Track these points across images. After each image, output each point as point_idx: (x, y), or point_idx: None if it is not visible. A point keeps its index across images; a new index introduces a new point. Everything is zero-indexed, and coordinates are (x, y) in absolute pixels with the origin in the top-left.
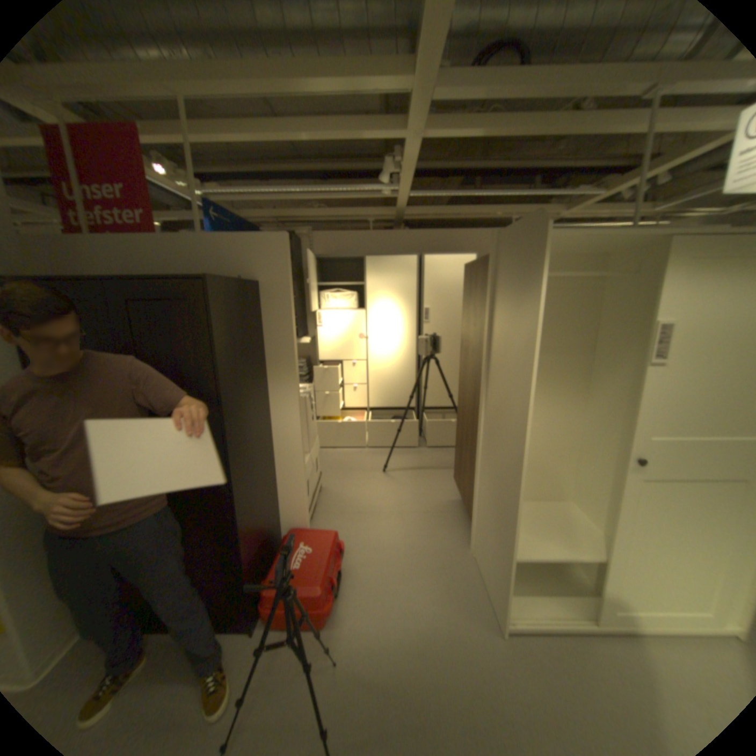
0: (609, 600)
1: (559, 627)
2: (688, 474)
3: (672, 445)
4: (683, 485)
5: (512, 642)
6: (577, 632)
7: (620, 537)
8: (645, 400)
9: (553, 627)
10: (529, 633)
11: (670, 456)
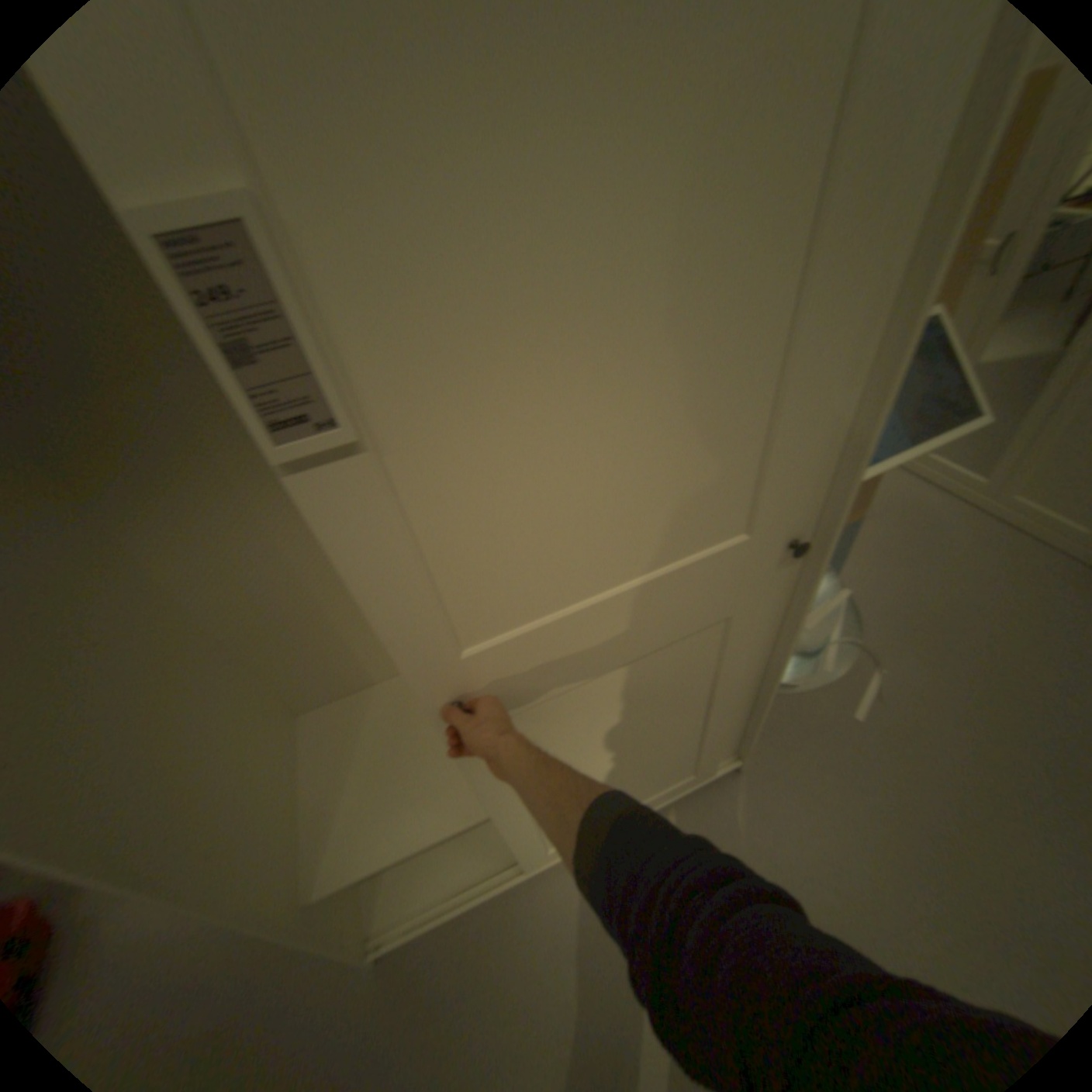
0: (520, 853)
1: (451, 914)
2: (596, 654)
3: (522, 640)
4: (594, 671)
5: (380, 963)
6: (486, 901)
7: (491, 803)
8: (359, 581)
9: (440, 920)
10: (401, 947)
11: (528, 660)
